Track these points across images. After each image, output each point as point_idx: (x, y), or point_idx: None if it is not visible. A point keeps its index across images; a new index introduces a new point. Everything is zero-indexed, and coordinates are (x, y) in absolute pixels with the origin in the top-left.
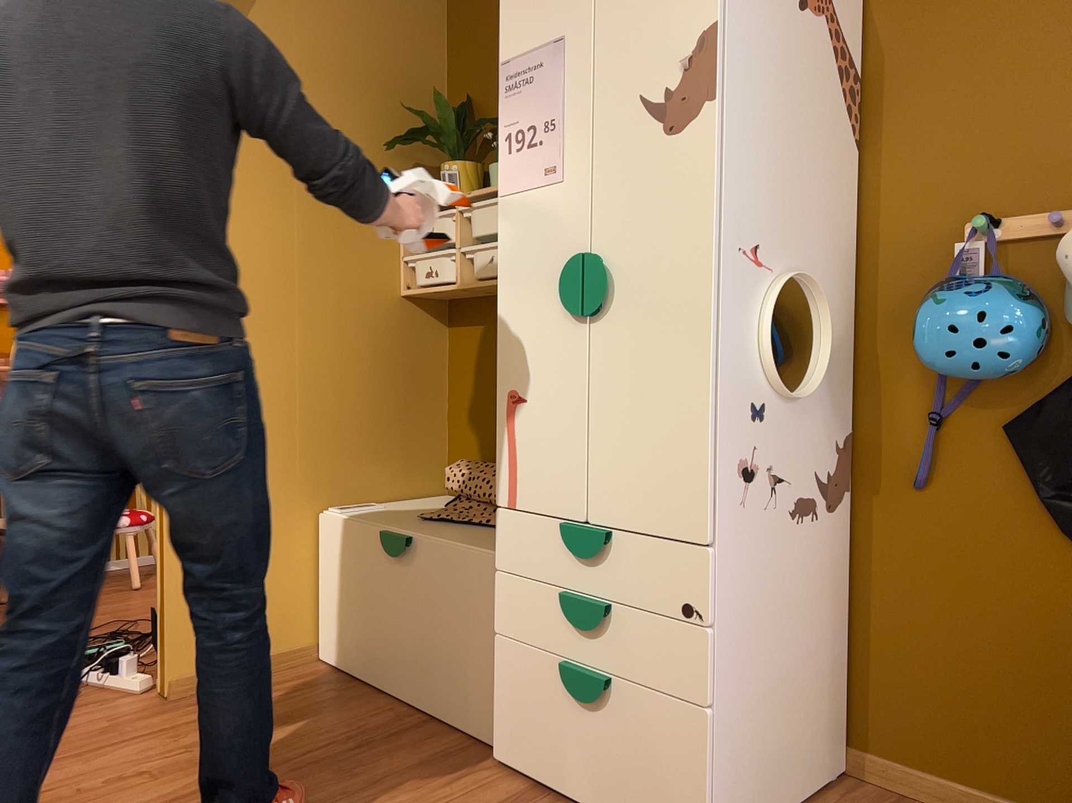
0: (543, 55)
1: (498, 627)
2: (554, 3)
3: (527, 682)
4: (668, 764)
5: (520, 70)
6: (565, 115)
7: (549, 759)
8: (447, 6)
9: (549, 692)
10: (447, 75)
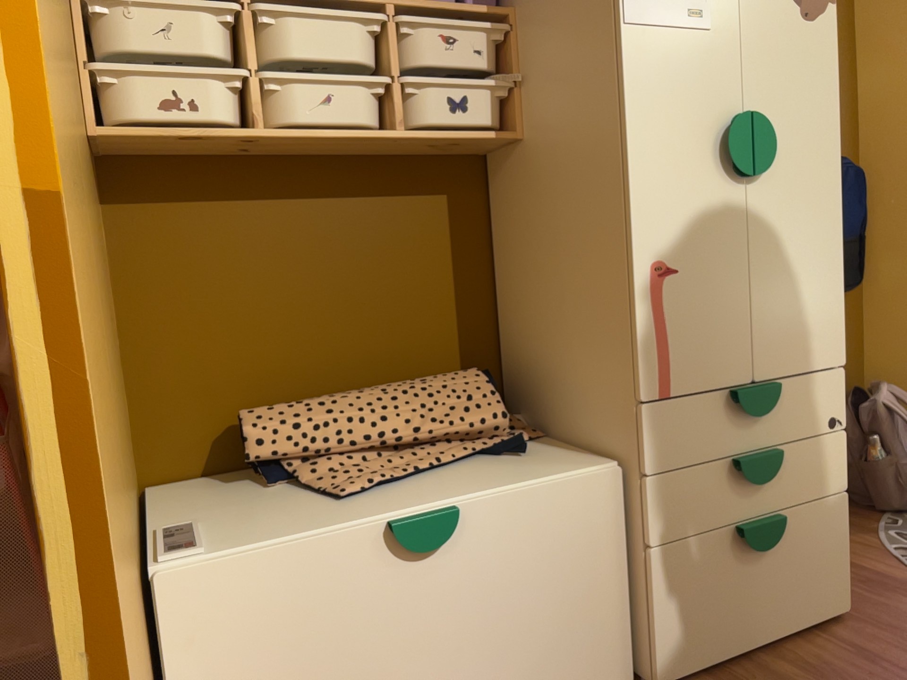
0: None
1: (649, 540)
2: None
3: (697, 574)
4: (825, 551)
5: None
6: None
7: (725, 632)
8: None
9: (722, 565)
10: None
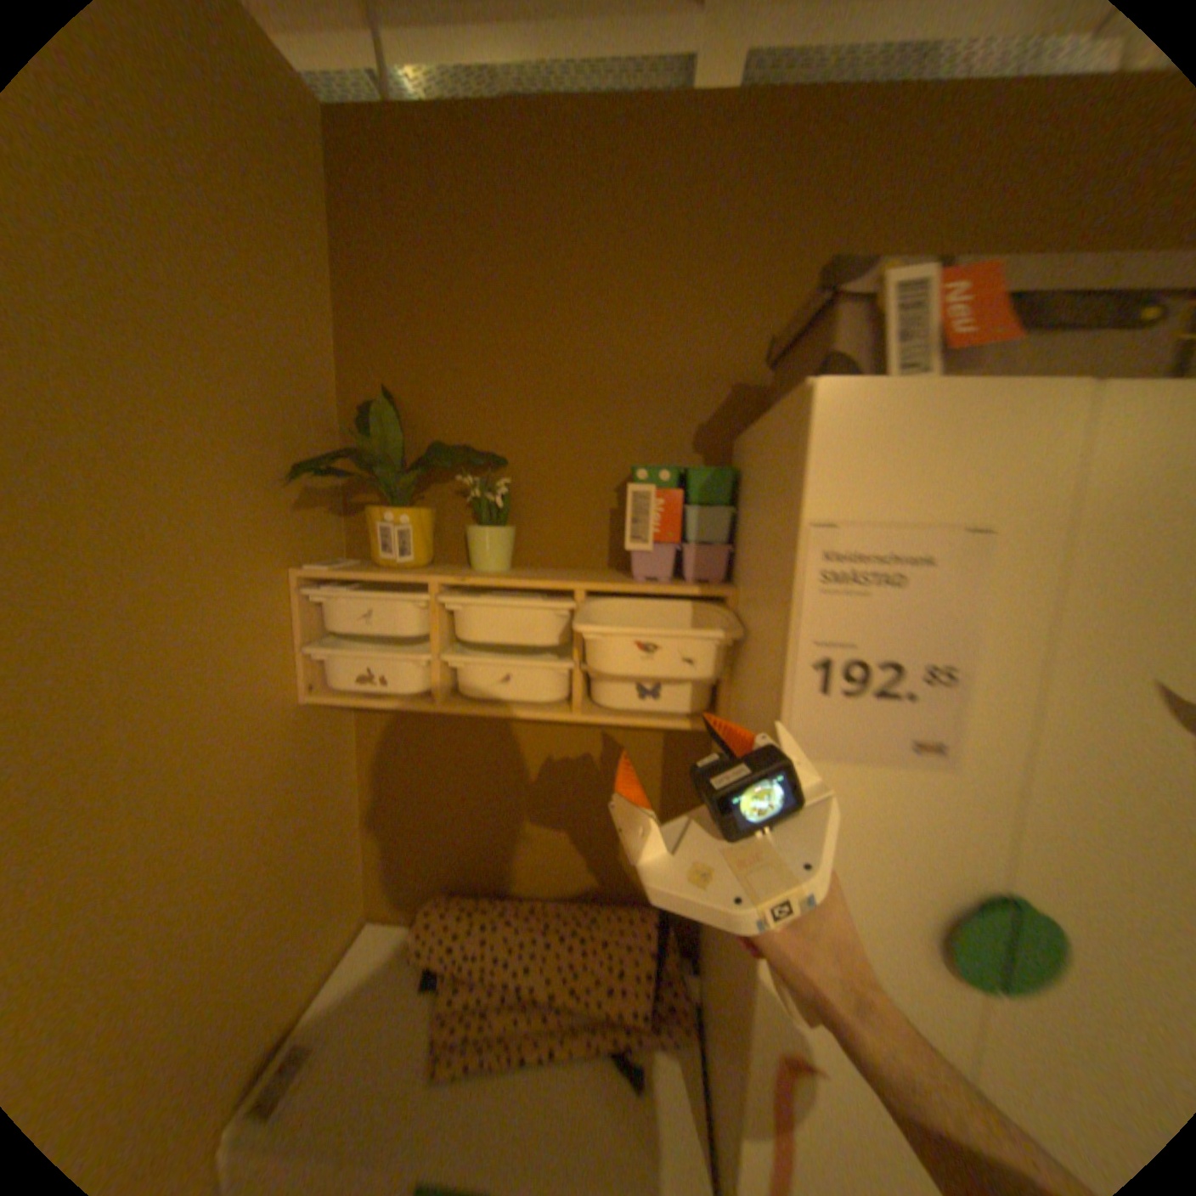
0: (938, 541)
1: None
2: (979, 450)
3: None
4: None
5: (872, 549)
6: (983, 666)
7: None
8: (328, 219)
9: None
10: (334, 337)
